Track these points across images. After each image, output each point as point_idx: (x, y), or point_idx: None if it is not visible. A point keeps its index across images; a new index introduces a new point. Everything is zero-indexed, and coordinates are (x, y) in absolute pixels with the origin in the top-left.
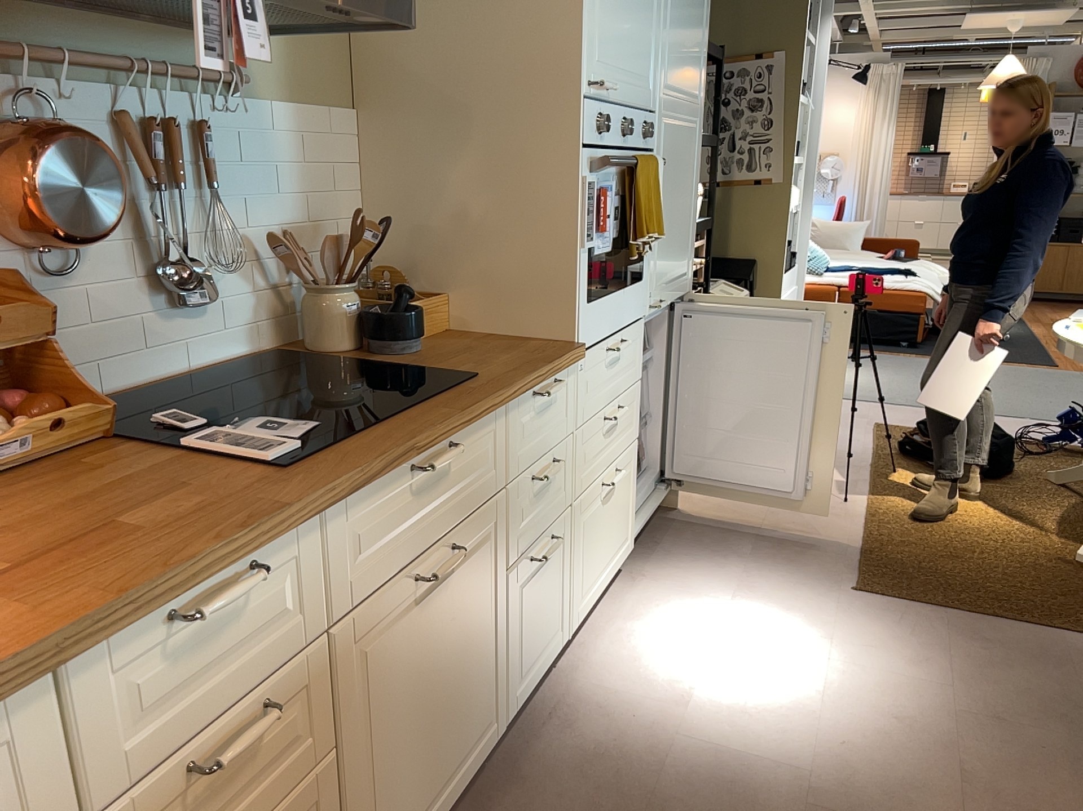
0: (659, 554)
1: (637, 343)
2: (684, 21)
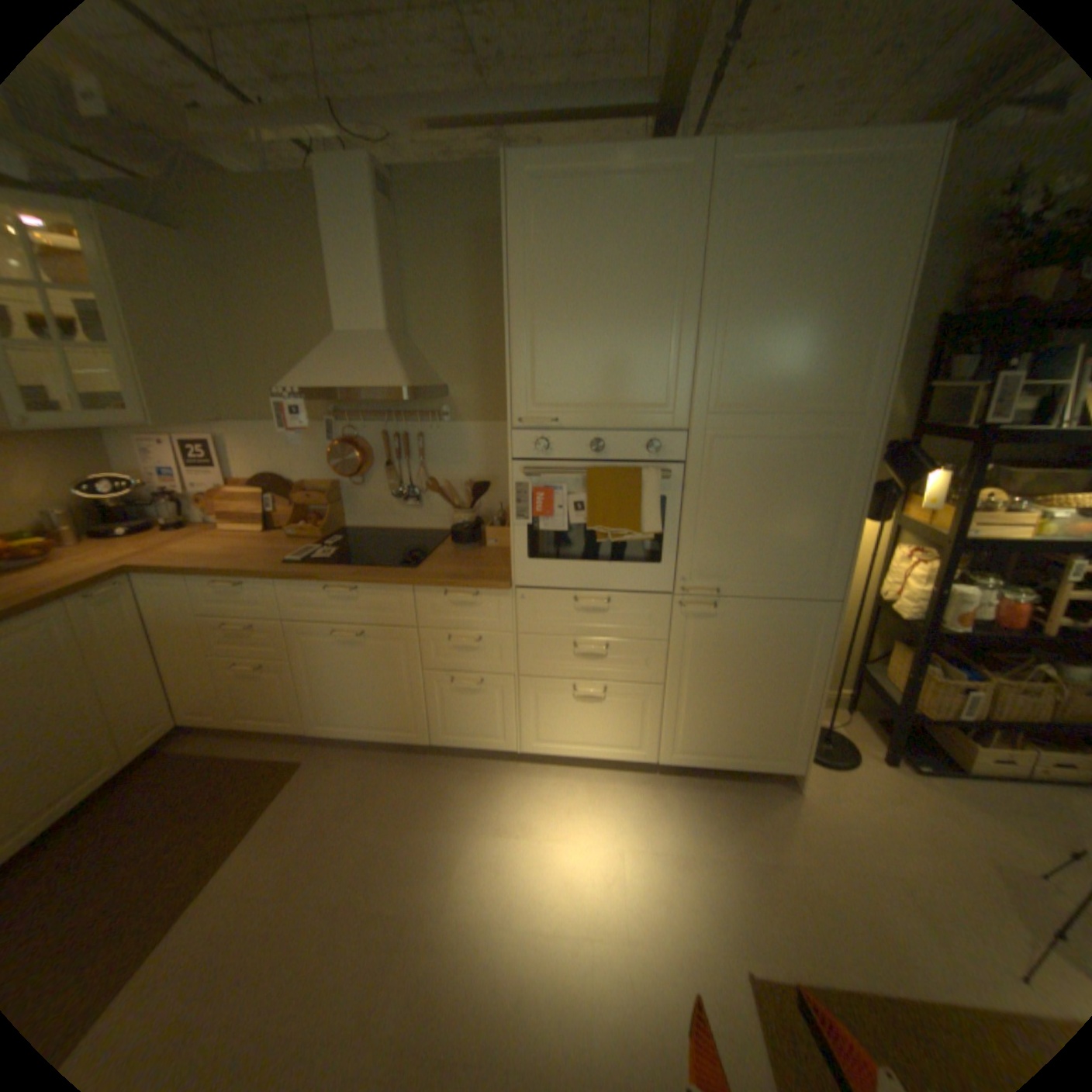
0: (701, 795)
1: (648, 611)
2: (775, 337)
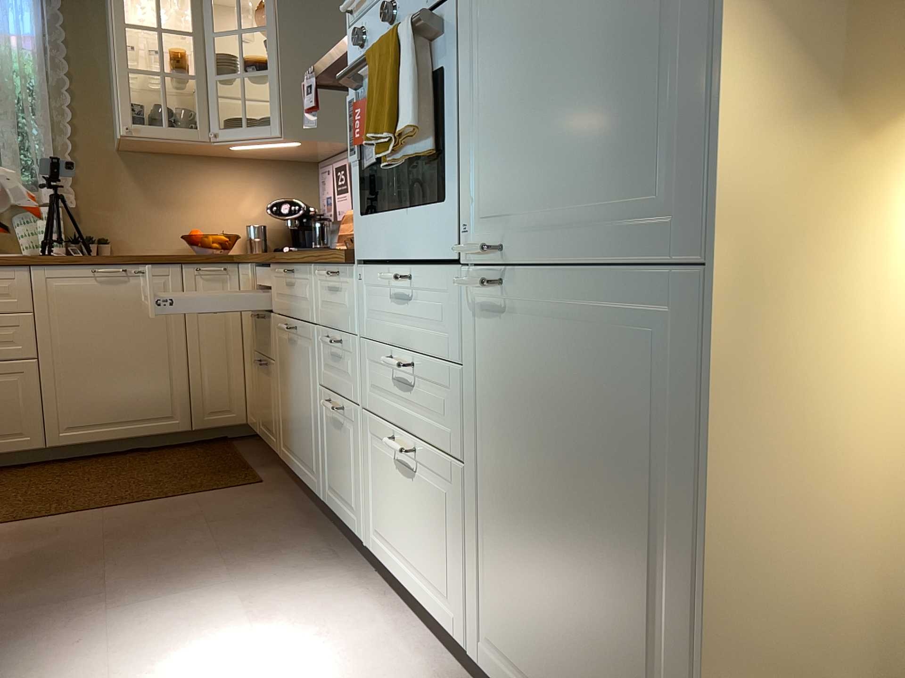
0: None
1: (447, 300)
2: None
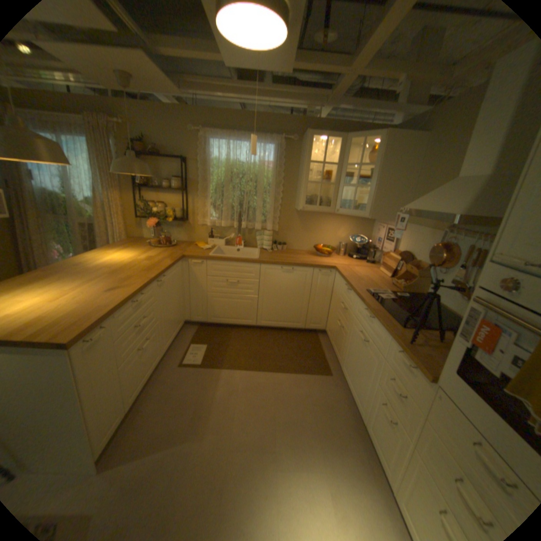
0: None
1: None
2: None
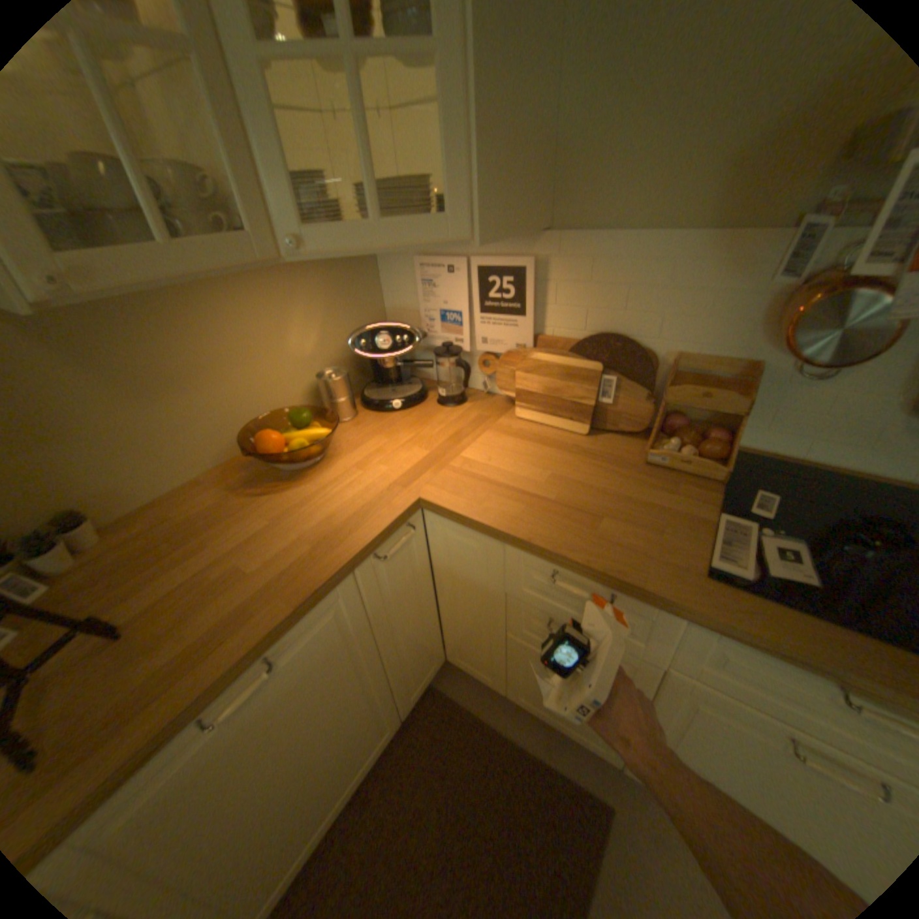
0: None
1: None
2: None
